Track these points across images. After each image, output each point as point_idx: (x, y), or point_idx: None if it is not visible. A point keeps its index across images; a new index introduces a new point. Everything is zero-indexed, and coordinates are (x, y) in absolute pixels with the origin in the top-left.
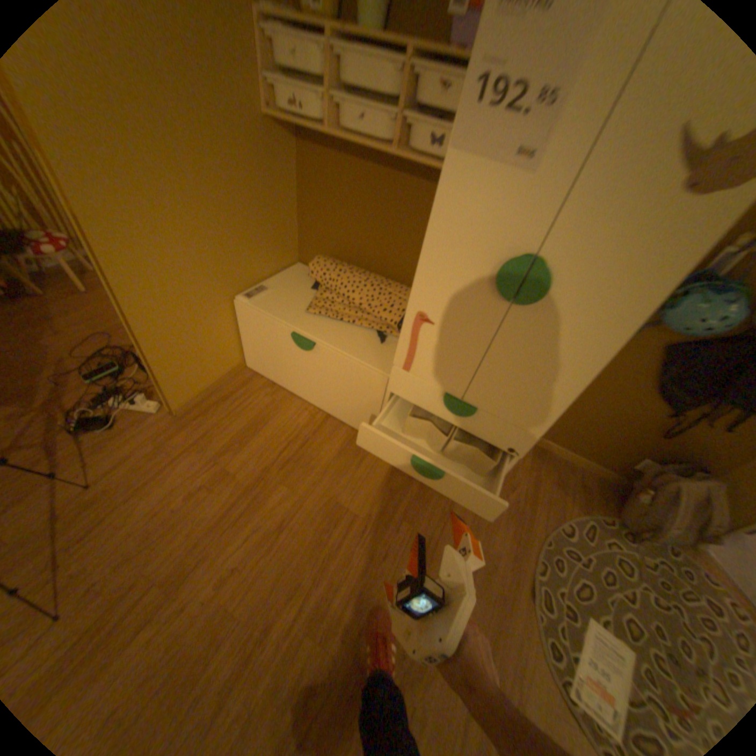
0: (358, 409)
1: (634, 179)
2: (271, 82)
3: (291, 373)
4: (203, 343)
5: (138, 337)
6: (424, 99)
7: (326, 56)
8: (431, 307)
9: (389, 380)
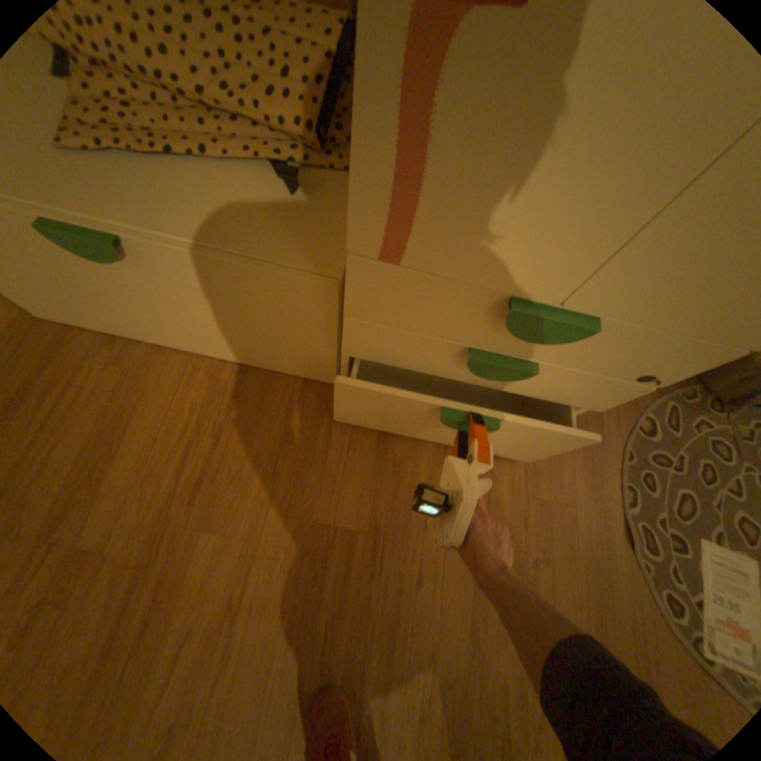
0: (293, 350)
1: None
2: None
3: (124, 311)
4: None
5: None
6: None
7: None
8: None
9: (346, 292)
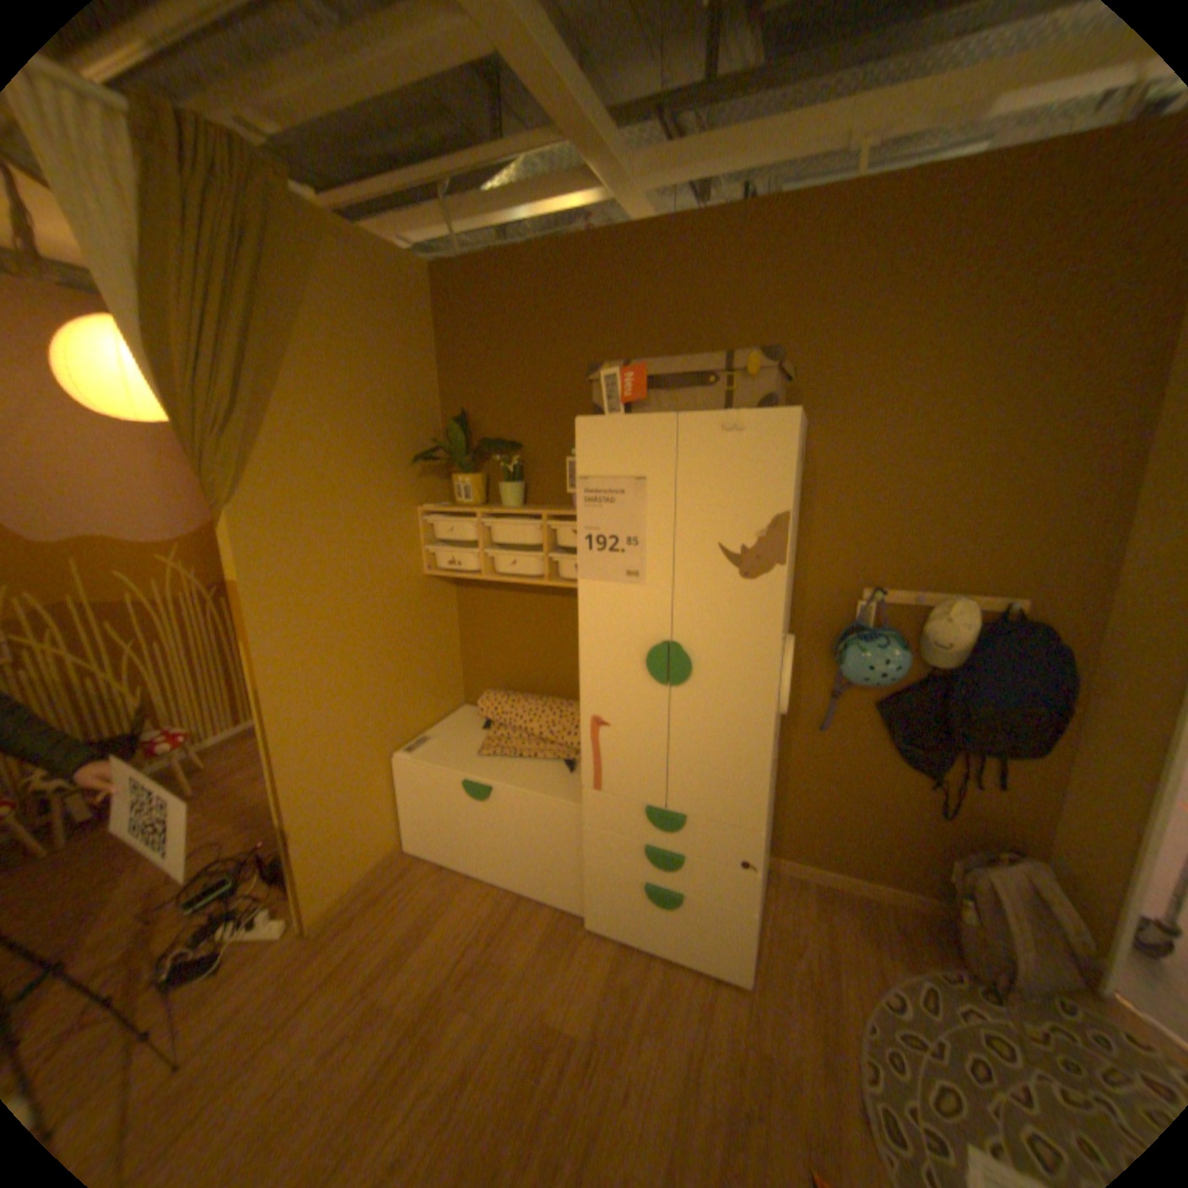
0: (557, 872)
1: (709, 577)
2: (433, 551)
3: (464, 841)
4: (352, 819)
5: (283, 815)
6: (563, 544)
7: (479, 528)
8: (602, 708)
9: (582, 809)
